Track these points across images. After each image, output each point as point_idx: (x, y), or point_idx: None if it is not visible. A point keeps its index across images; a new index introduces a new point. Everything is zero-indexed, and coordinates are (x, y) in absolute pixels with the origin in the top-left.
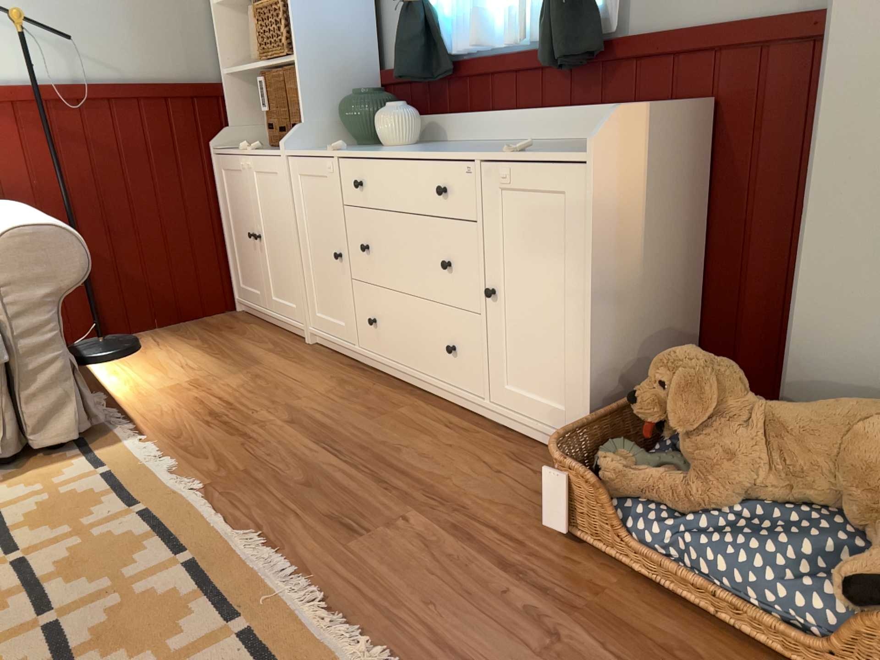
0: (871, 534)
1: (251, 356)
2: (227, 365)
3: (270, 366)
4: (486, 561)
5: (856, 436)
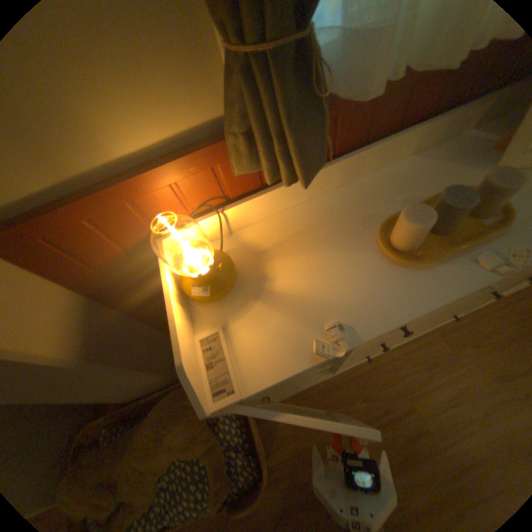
0: (201, 457)
1: None
2: None
3: None
4: None
5: (166, 446)
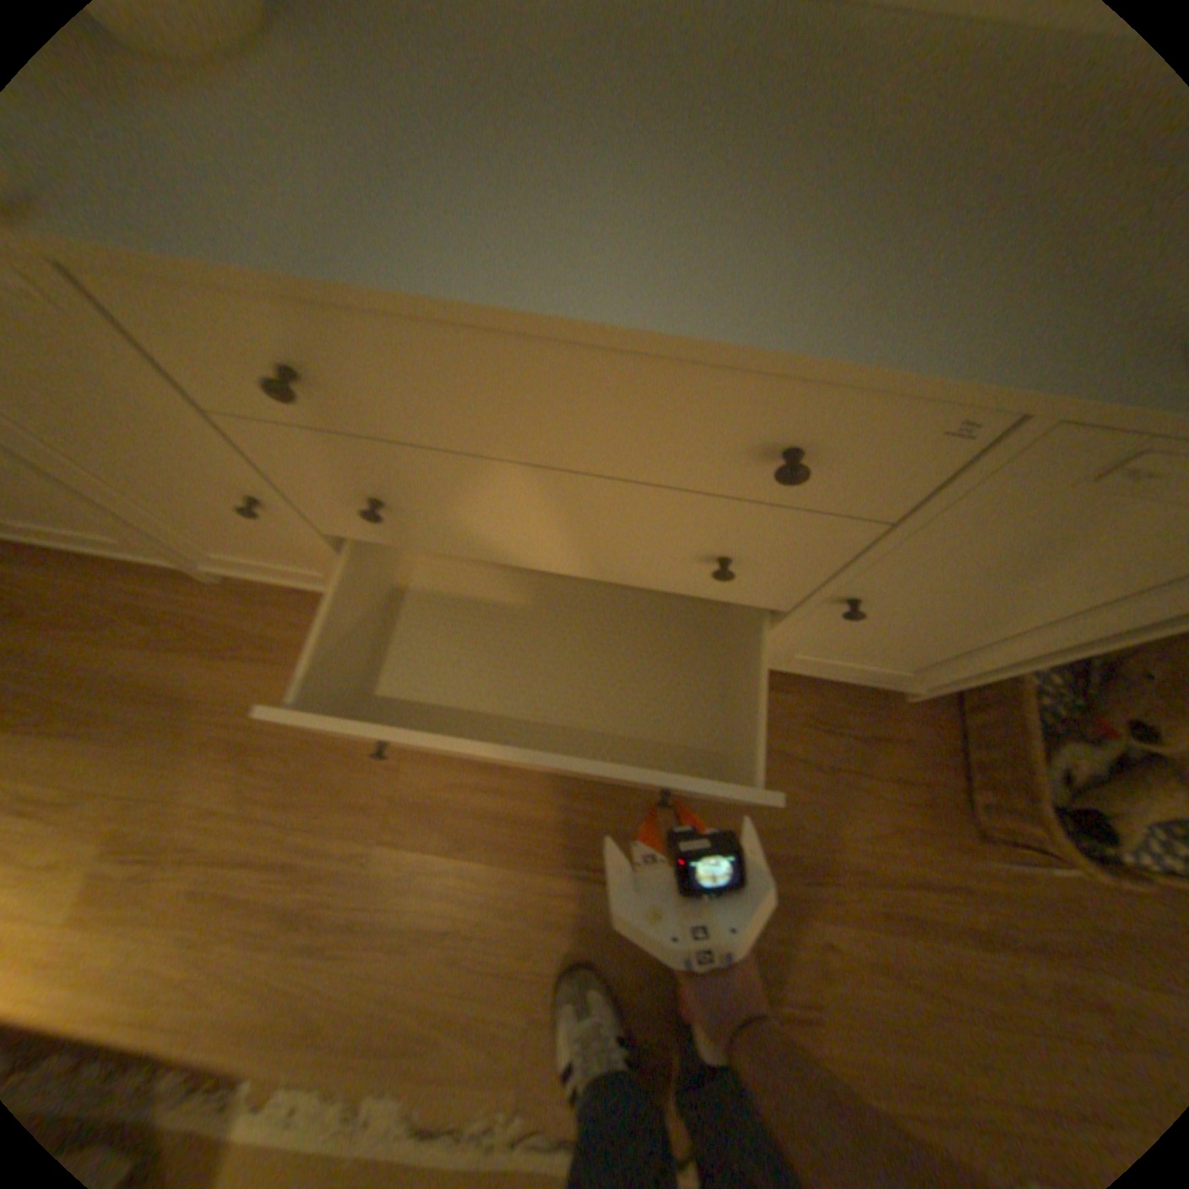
0: None
1: (135, 685)
2: (110, 741)
3: (216, 695)
4: (968, 947)
5: None
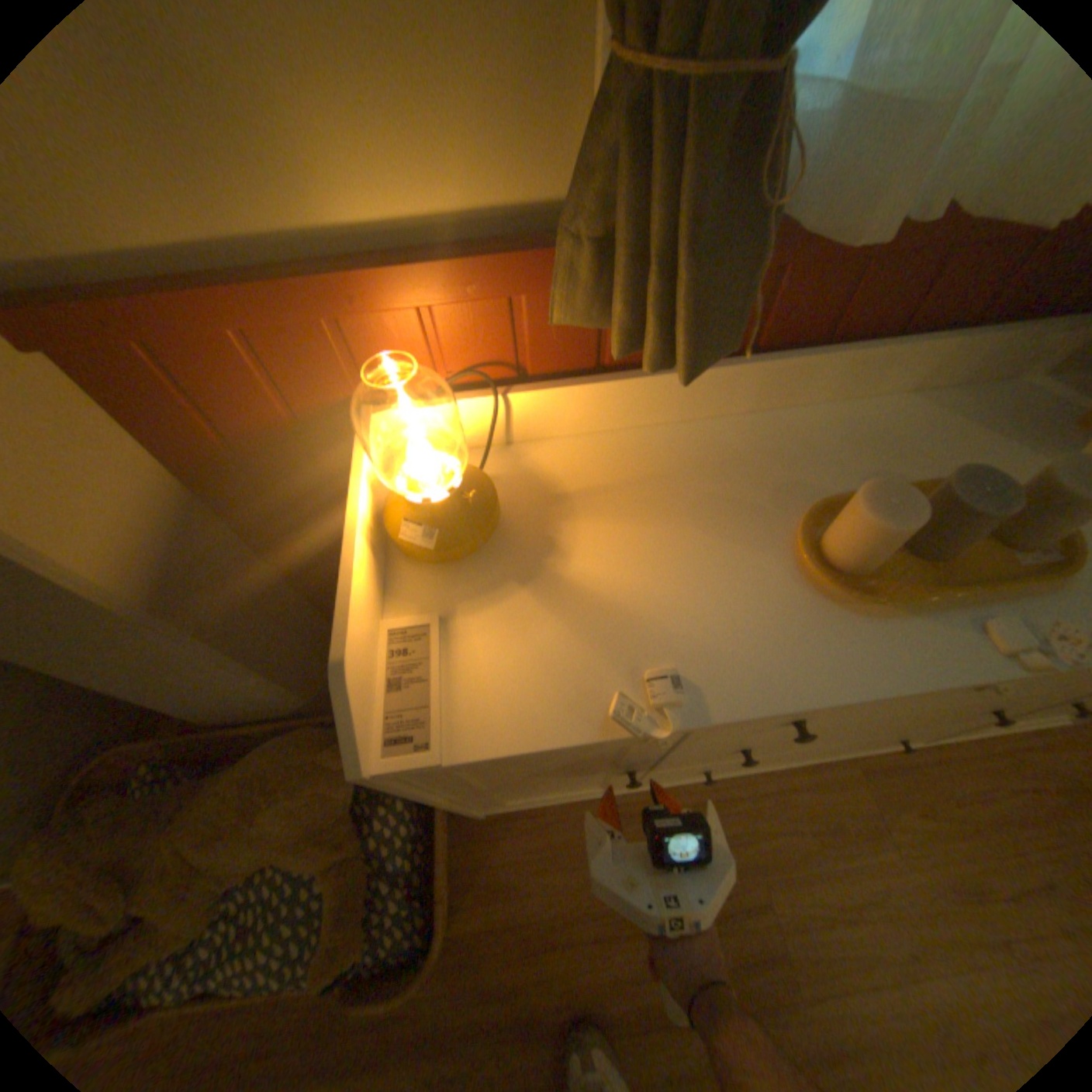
0: (321, 876)
1: None
2: None
3: None
4: None
5: (259, 834)
